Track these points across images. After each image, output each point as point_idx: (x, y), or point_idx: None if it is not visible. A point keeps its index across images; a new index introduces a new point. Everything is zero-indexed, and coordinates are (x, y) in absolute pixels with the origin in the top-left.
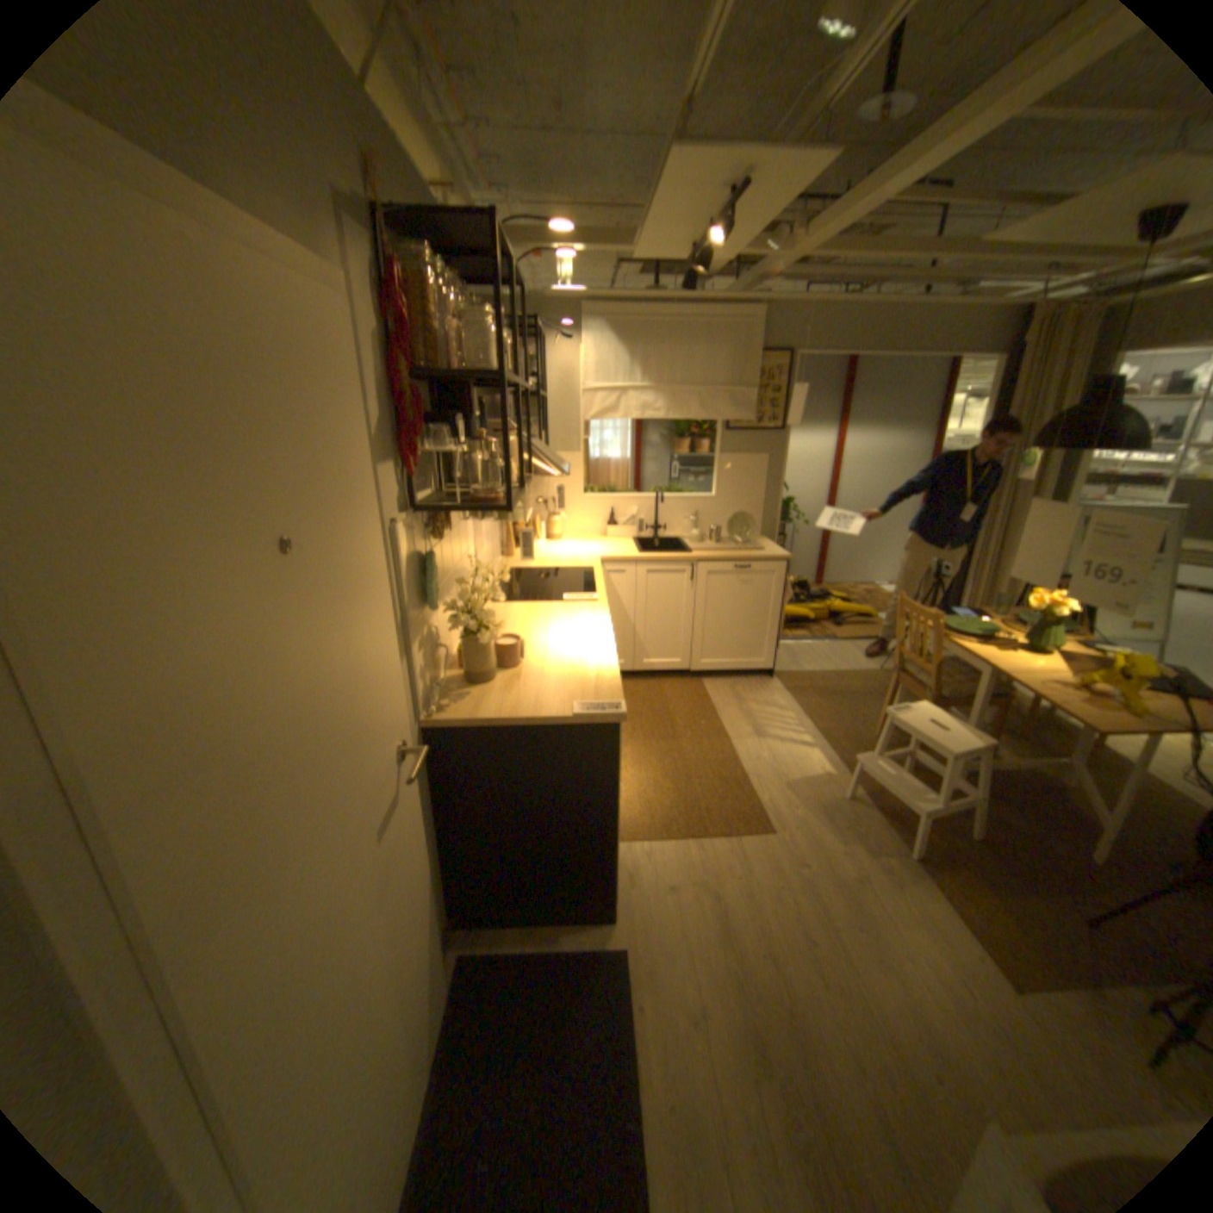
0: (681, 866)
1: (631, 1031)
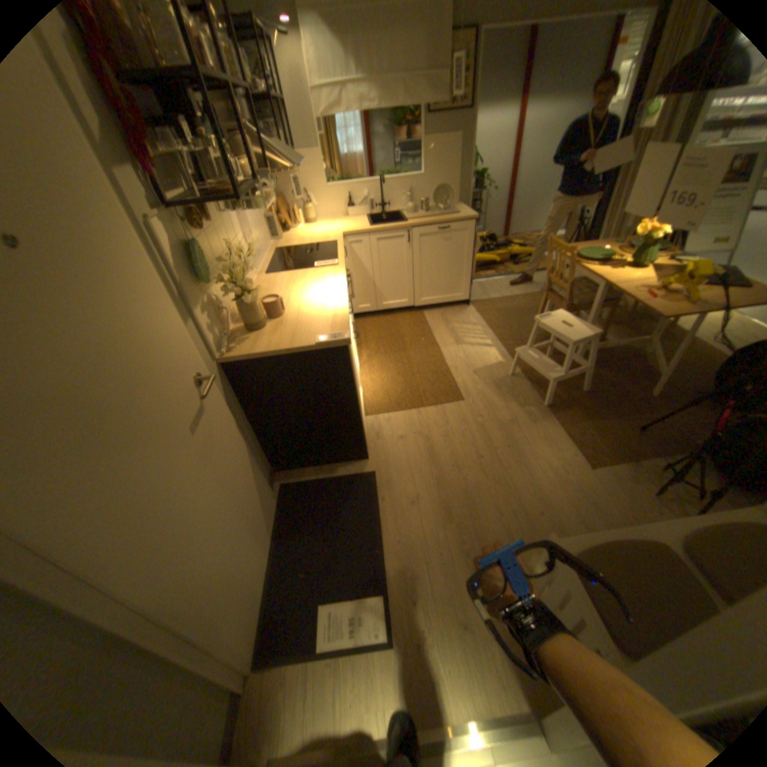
0: (406, 425)
1: (377, 510)
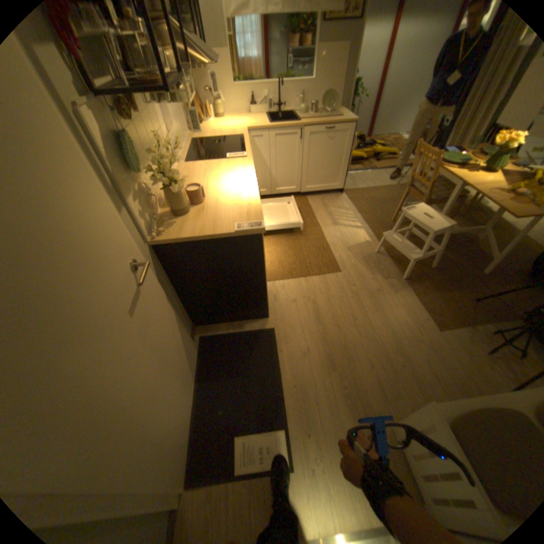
0: (297, 290)
1: (277, 360)
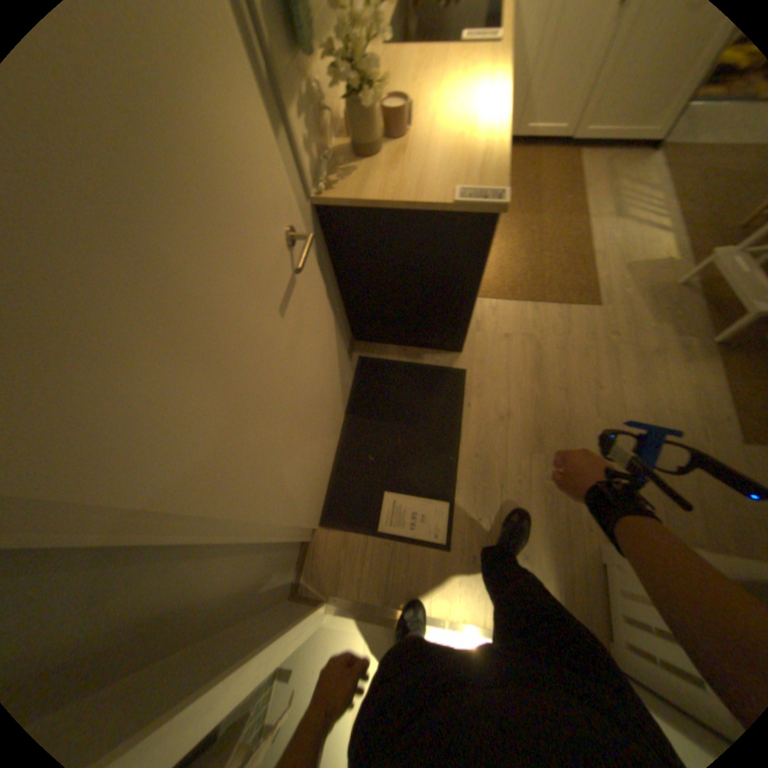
0: (518, 320)
1: (461, 415)
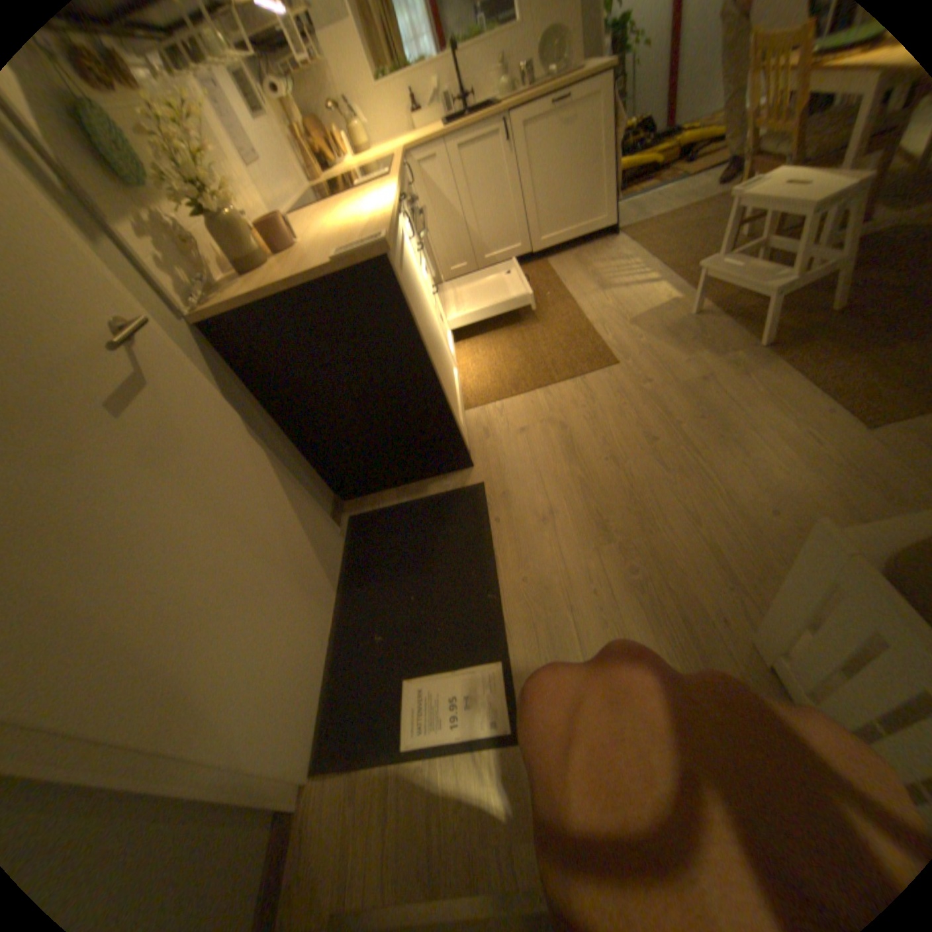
0: (529, 410)
1: (489, 535)
